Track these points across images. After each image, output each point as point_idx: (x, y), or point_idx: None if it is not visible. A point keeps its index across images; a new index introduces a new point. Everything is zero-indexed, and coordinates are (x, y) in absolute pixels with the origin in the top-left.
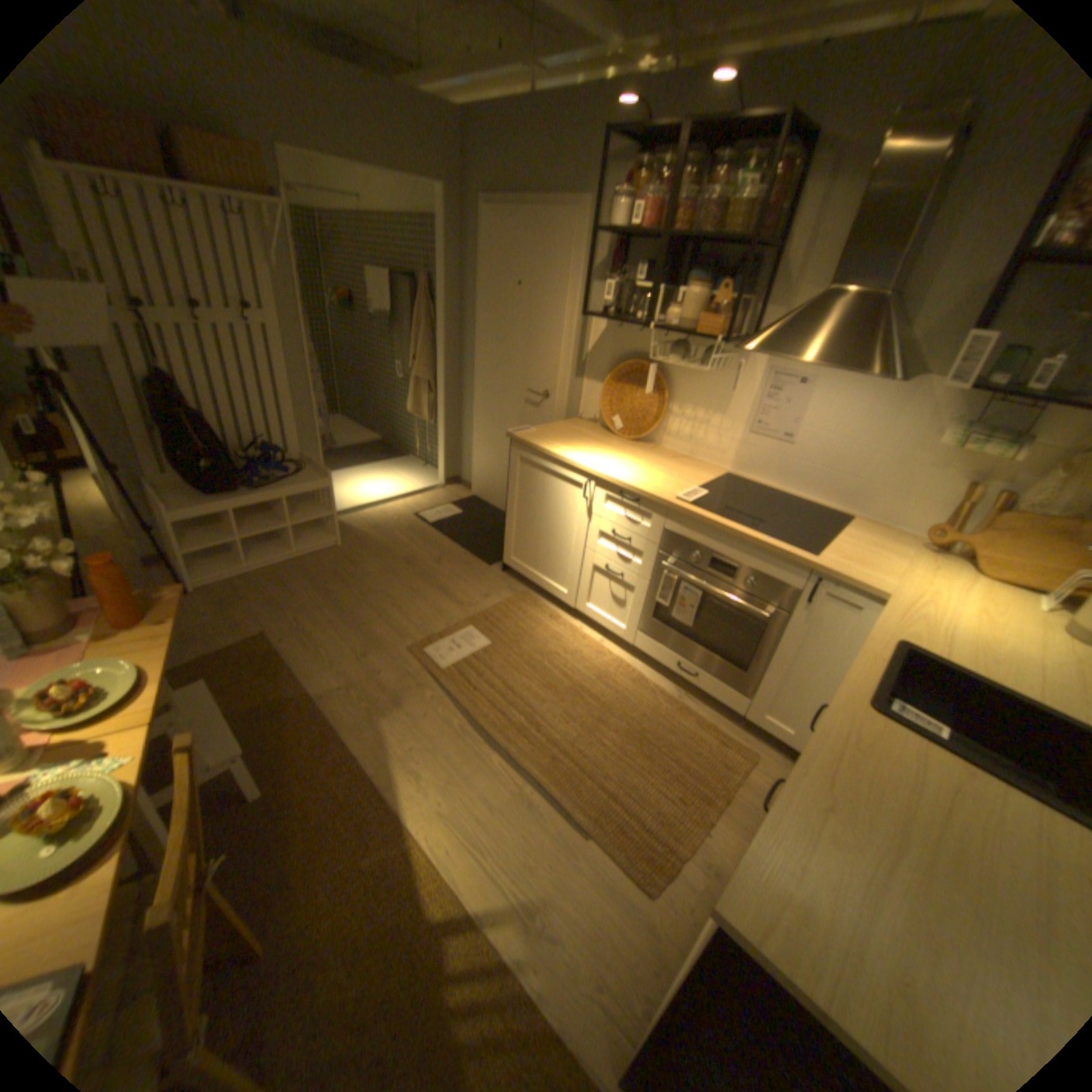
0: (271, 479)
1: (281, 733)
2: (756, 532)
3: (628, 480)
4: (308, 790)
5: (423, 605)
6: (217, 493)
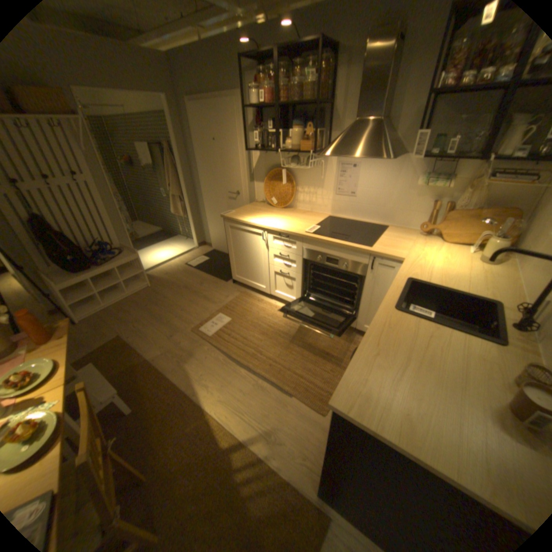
0: (106, 260)
1: (136, 381)
2: (342, 241)
3: (281, 227)
4: (154, 404)
5: (196, 307)
6: (79, 272)
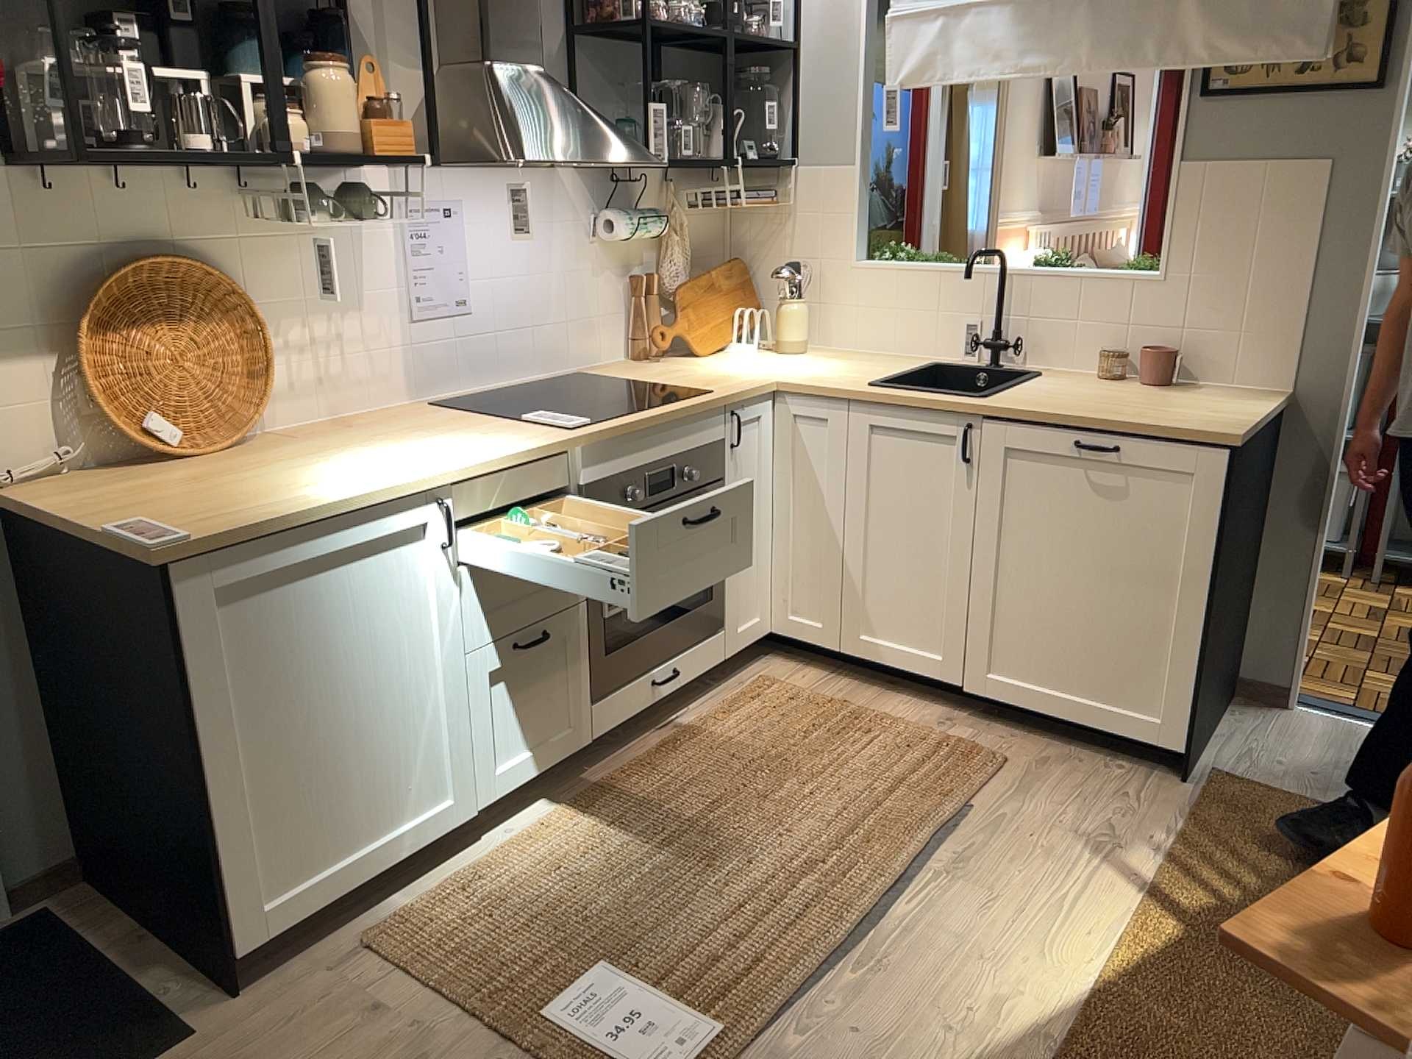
0: None
1: None
2: (665, 404)
3: (498, 451)
4: None
5: None
6: None
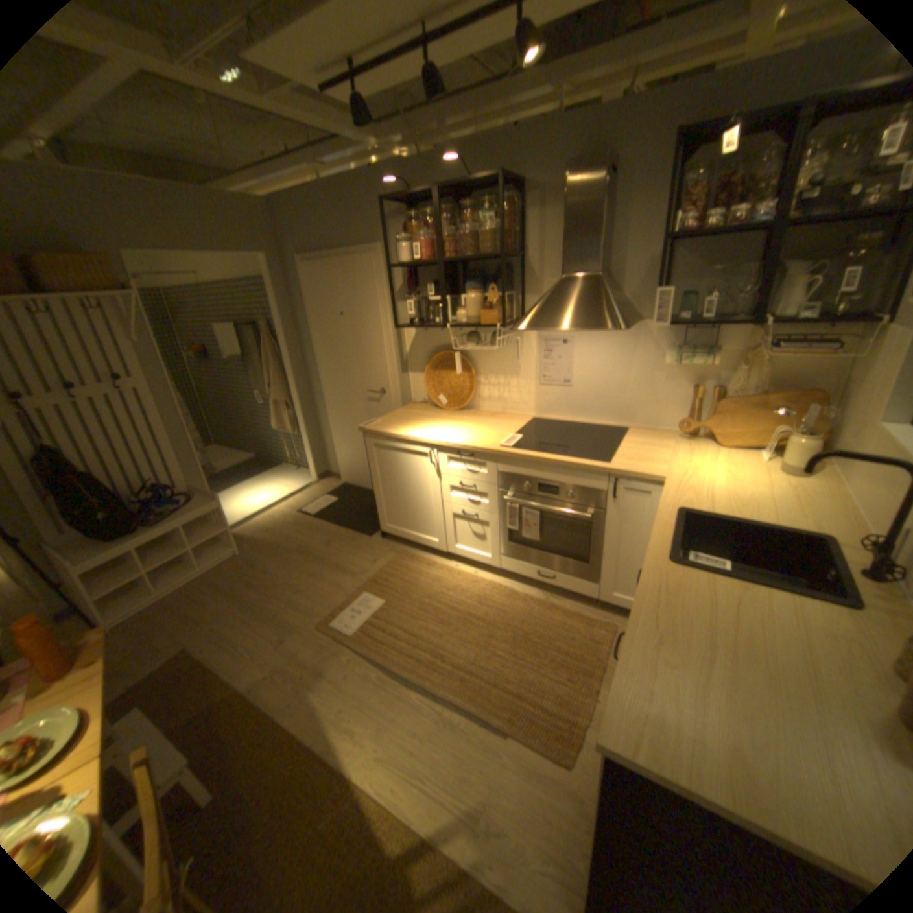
0: (164, 515)
1: (219, 736)
2: (562, 457)
3: (461, 441)
4: (256, 780)
5: (322, 586)
6: (116, 540)
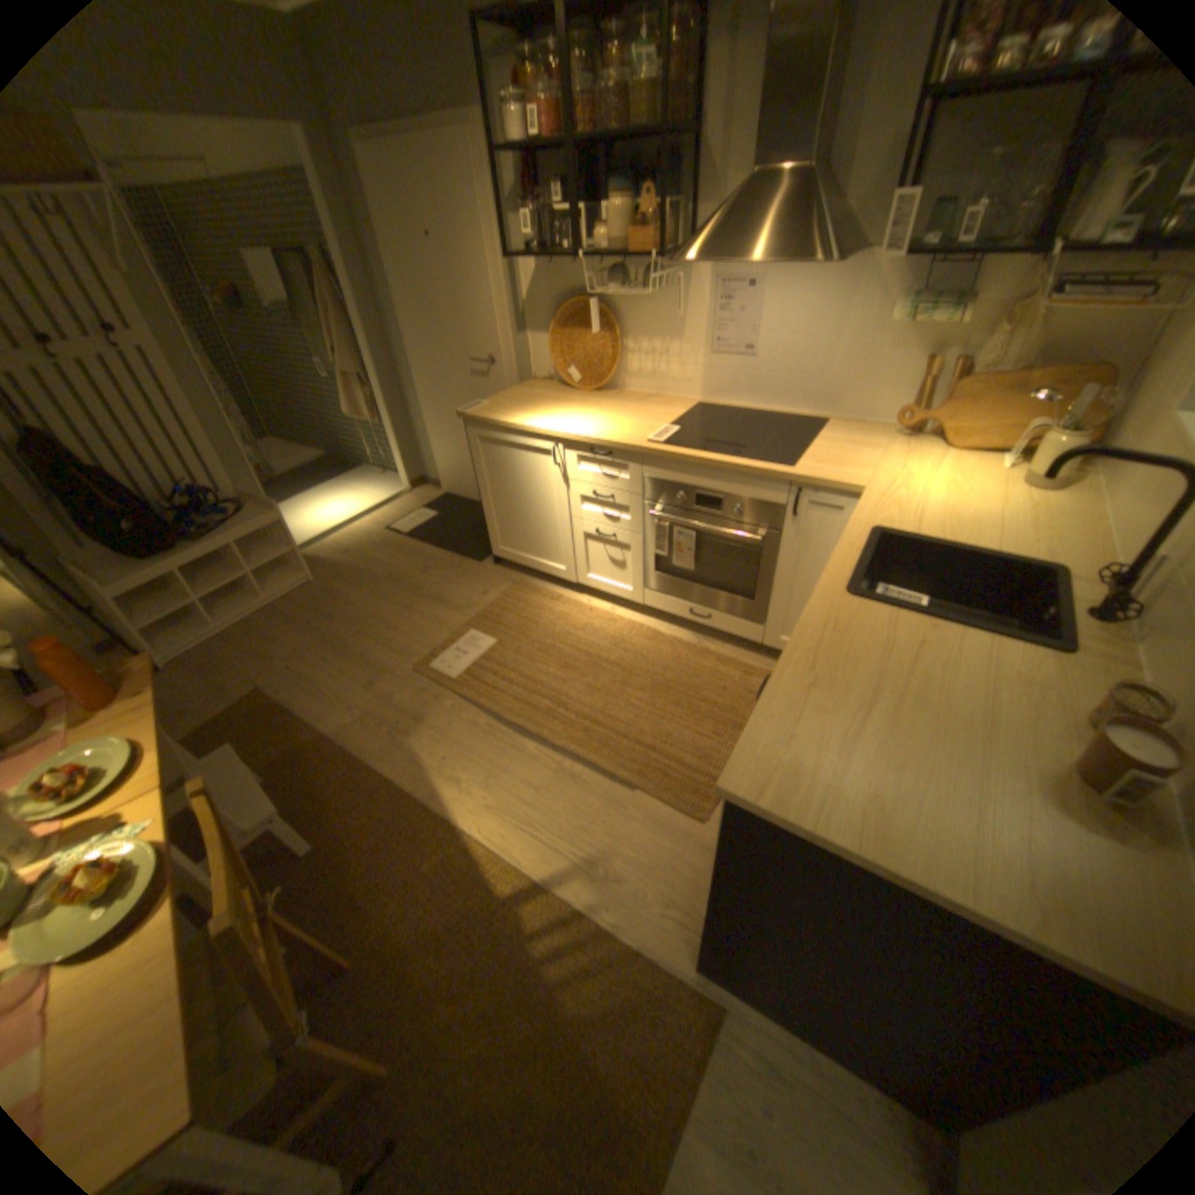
0: (209, 527)
1: (306, 778)
2: (730, 457)
3: (595, 434)
4: (350, 822)
5: (420, 620)
6: (152, 557)
